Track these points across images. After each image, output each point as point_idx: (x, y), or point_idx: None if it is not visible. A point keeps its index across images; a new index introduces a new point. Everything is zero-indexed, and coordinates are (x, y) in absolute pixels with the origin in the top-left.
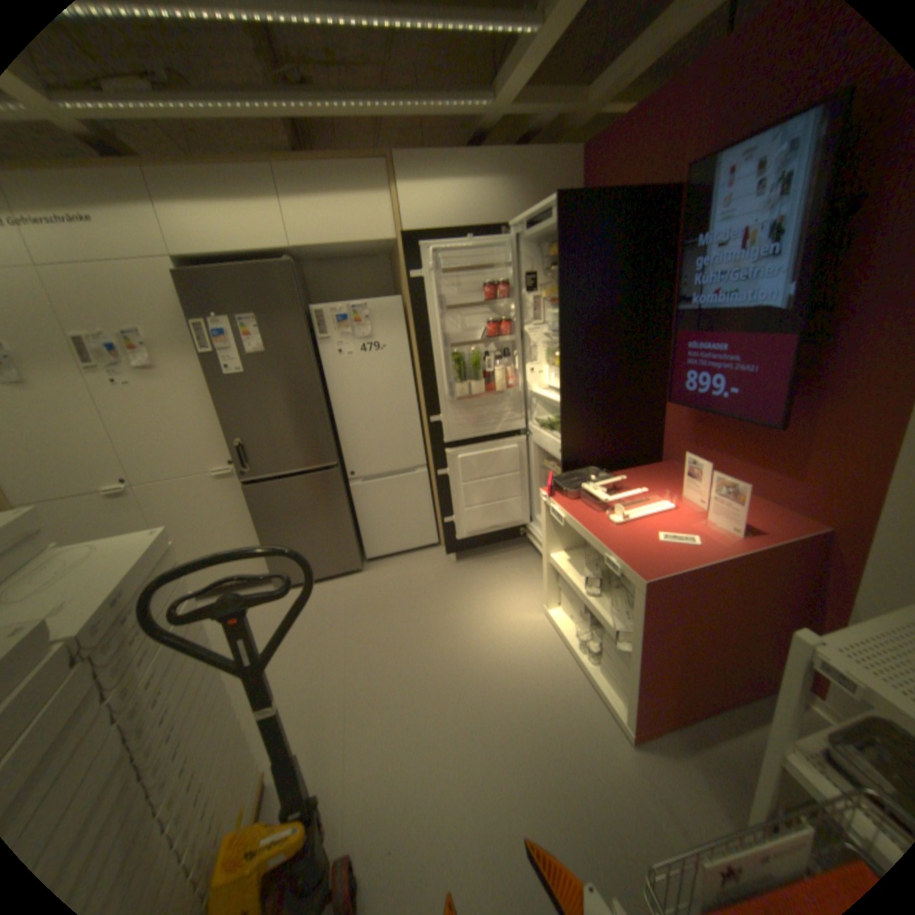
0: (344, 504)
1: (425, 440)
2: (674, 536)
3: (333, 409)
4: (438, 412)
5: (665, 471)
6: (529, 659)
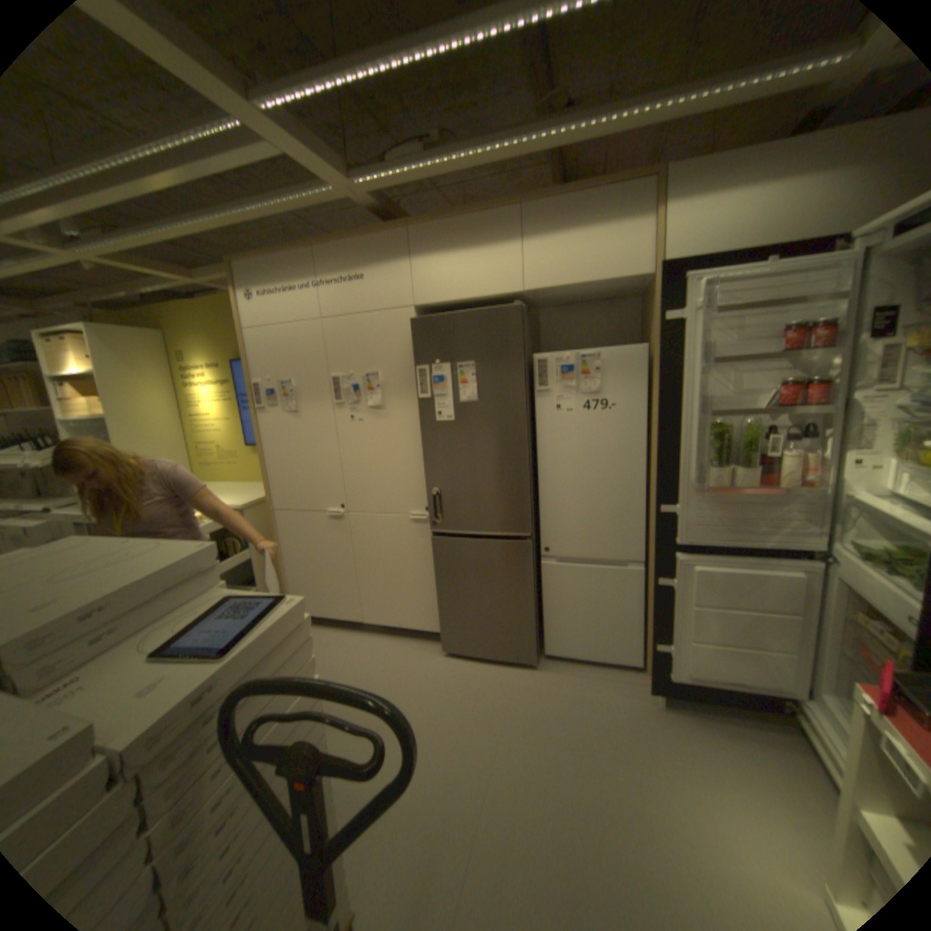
0: (530, 584)
1: (649, 529)
2: None
3: (539, 471)
4: (675, 500)
5: None
6: None
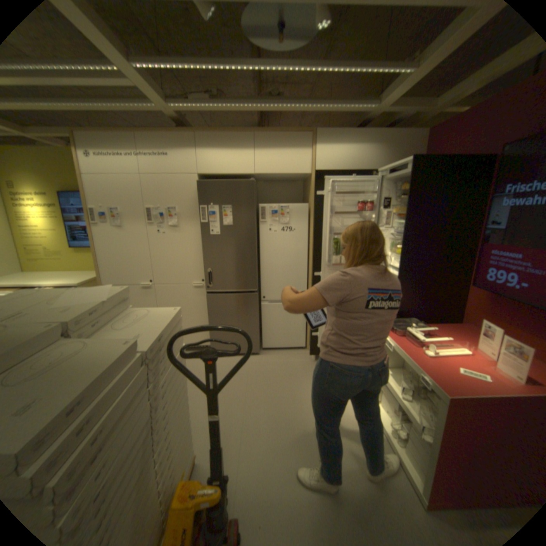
0: (257, 313)
1: (308, 285)
2: (471, 373)
3: (260, 260)
4: (320, 270)
5: (465, 330)
6: (357, 432)
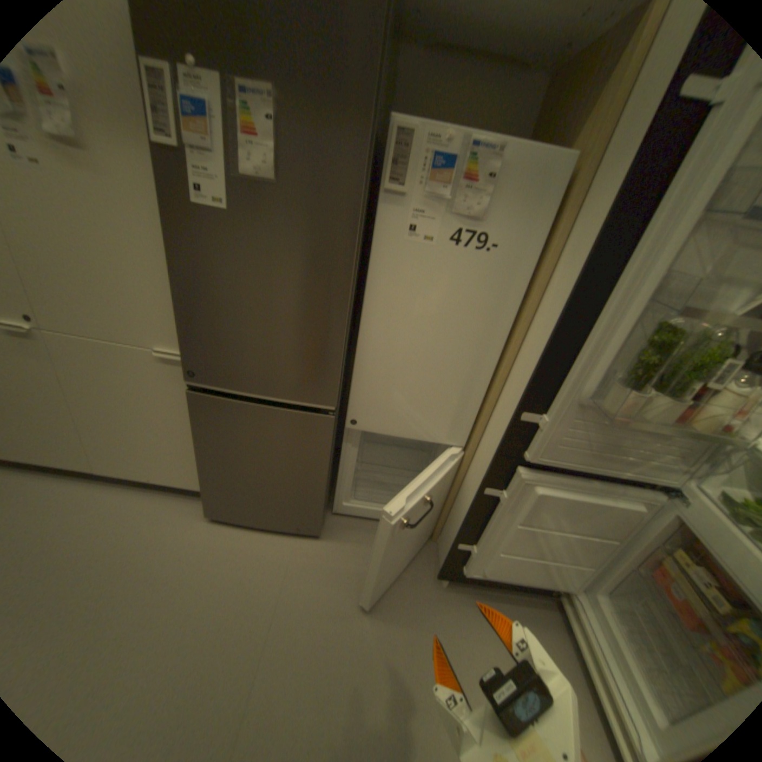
0: (325, 461)
1: (480, 413)
2: None
3: (361, 320)
4: (545, 407)
5: None
6: None
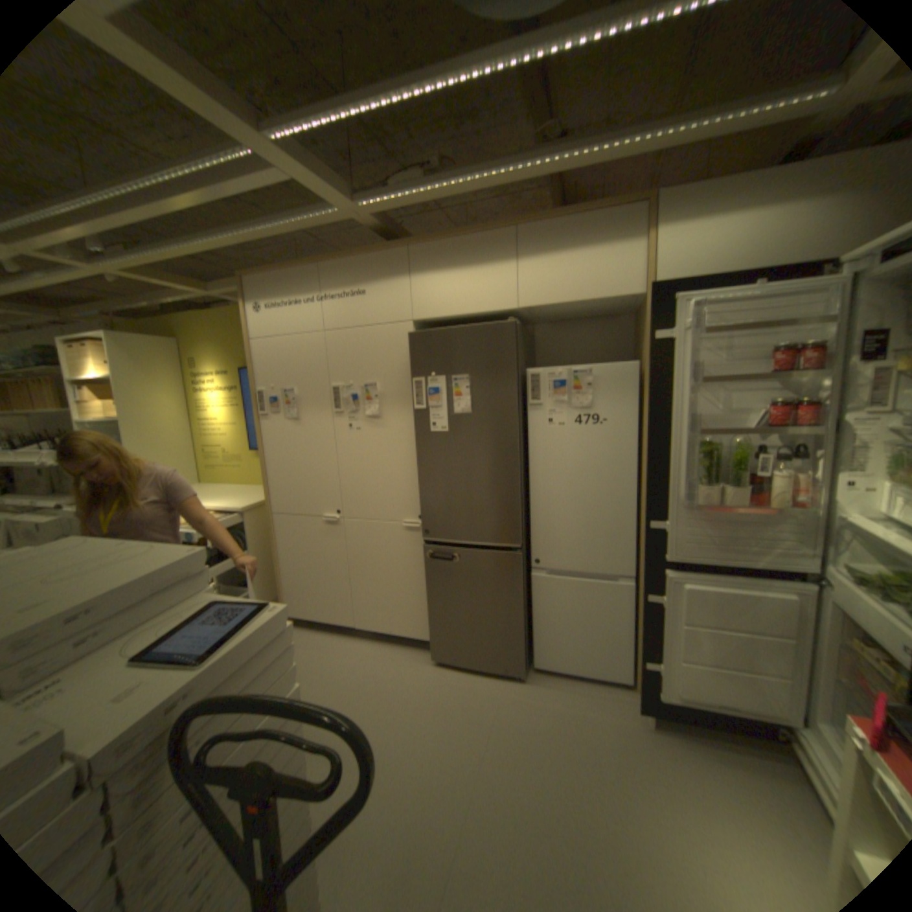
0: (519, 595)
1: (640, 544)
2: None
3: (531, 483)
4: (665, 516)
5: None
6: None
